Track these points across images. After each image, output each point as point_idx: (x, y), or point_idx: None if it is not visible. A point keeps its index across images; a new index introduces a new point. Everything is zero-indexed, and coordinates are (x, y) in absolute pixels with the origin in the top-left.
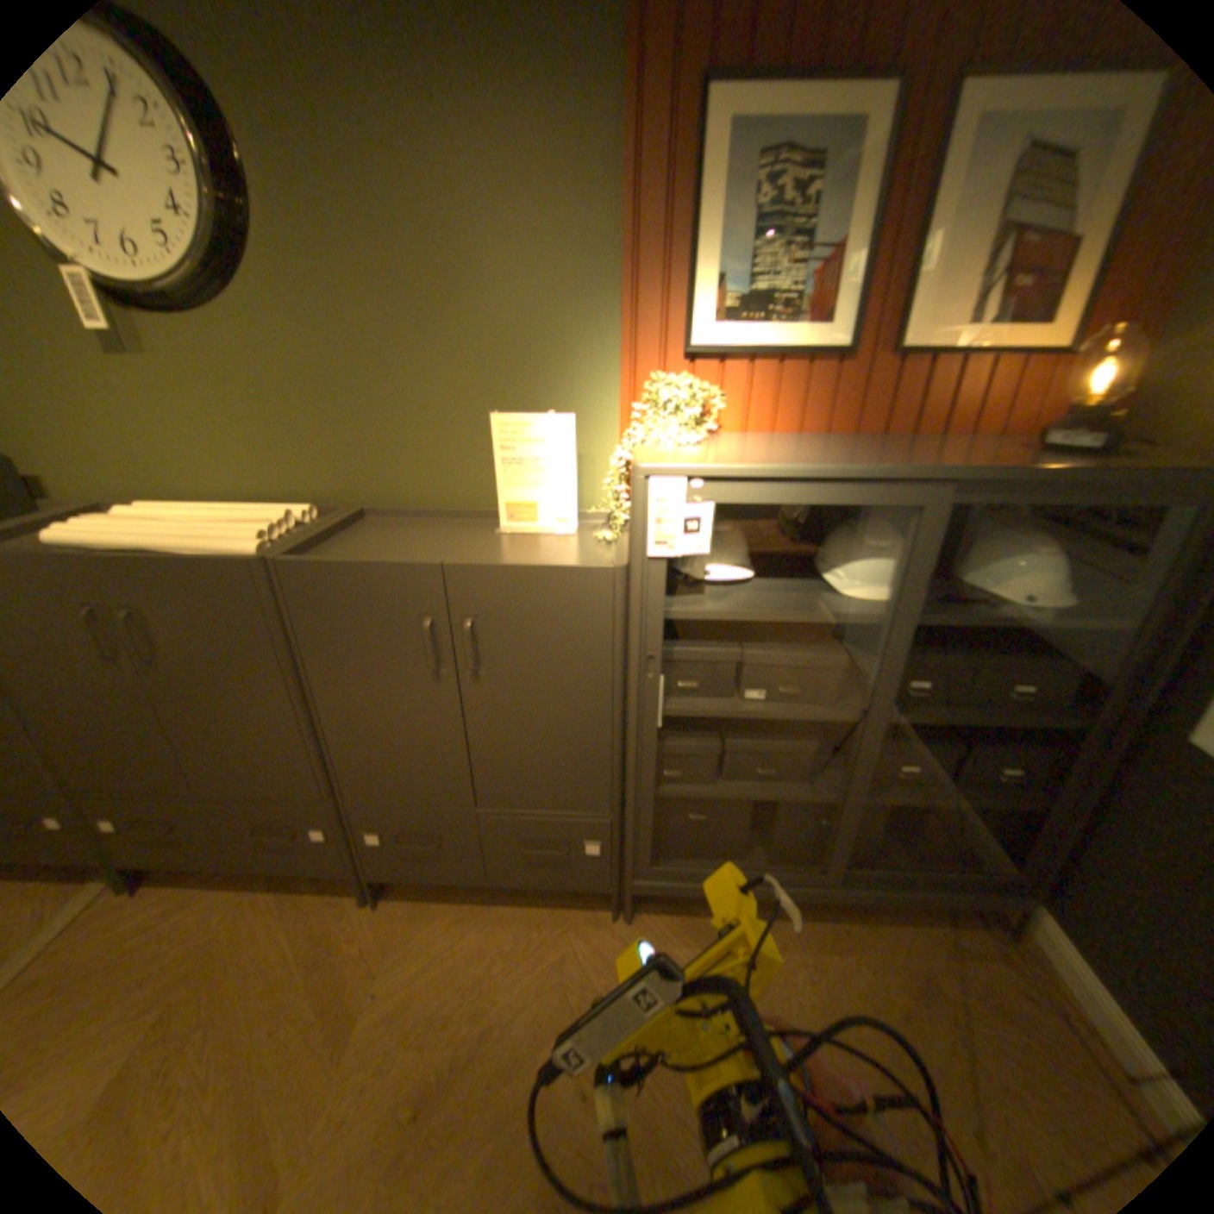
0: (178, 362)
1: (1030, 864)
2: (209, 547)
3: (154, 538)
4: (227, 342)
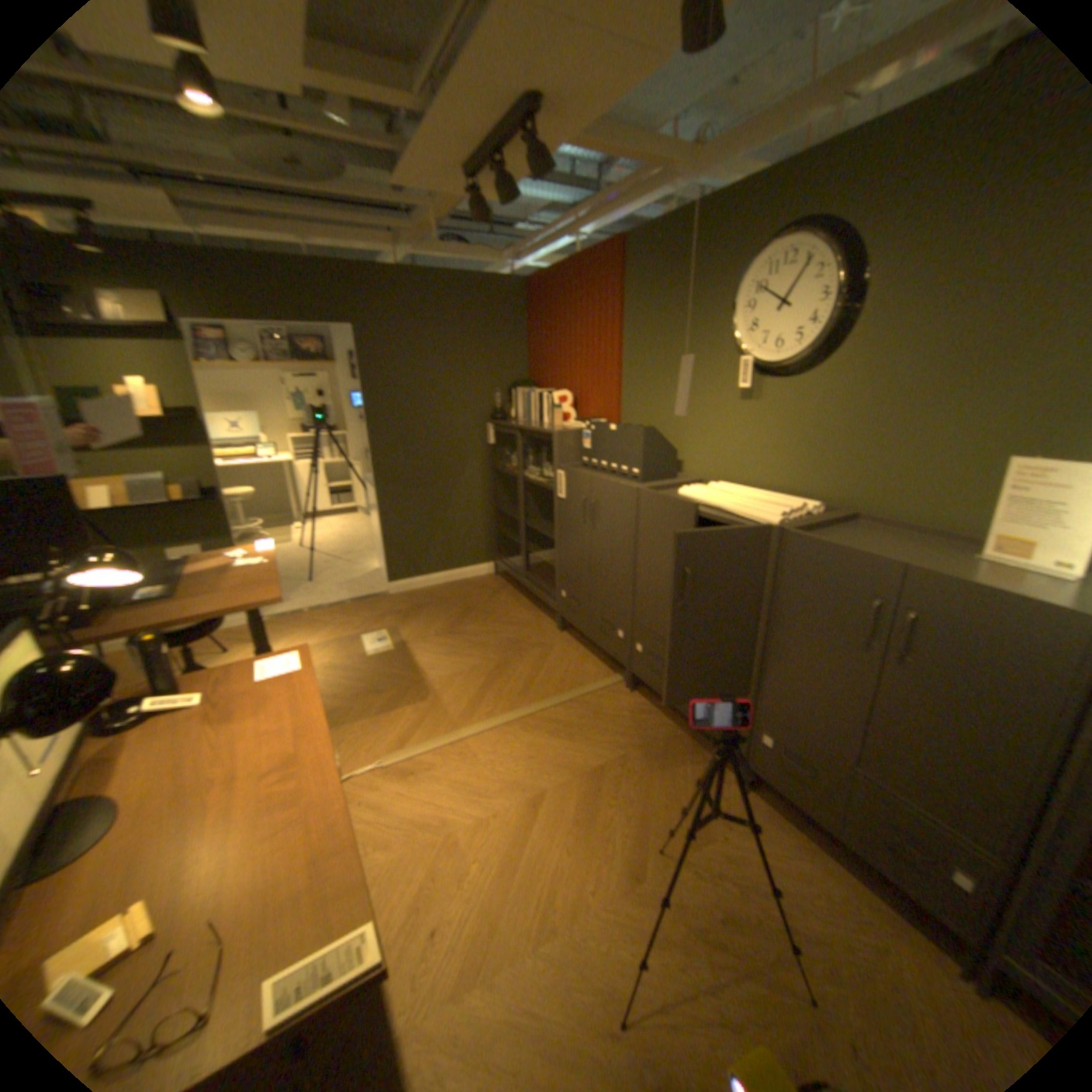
0: (776, 406)
1: None
2: (753, 515)
3: (727, 504)
4: (810, 394)
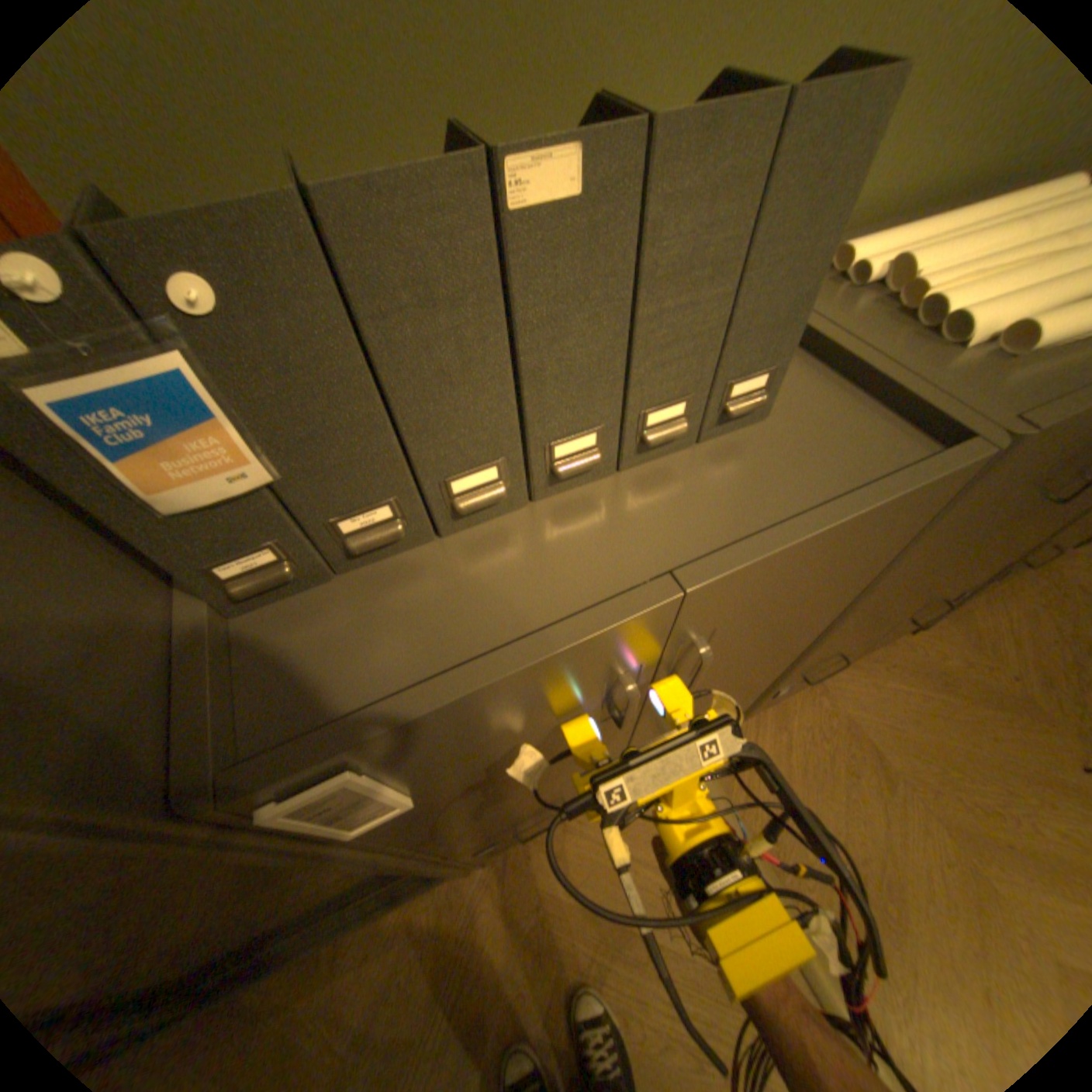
0: None
1: None
2: None
3: None
4: None
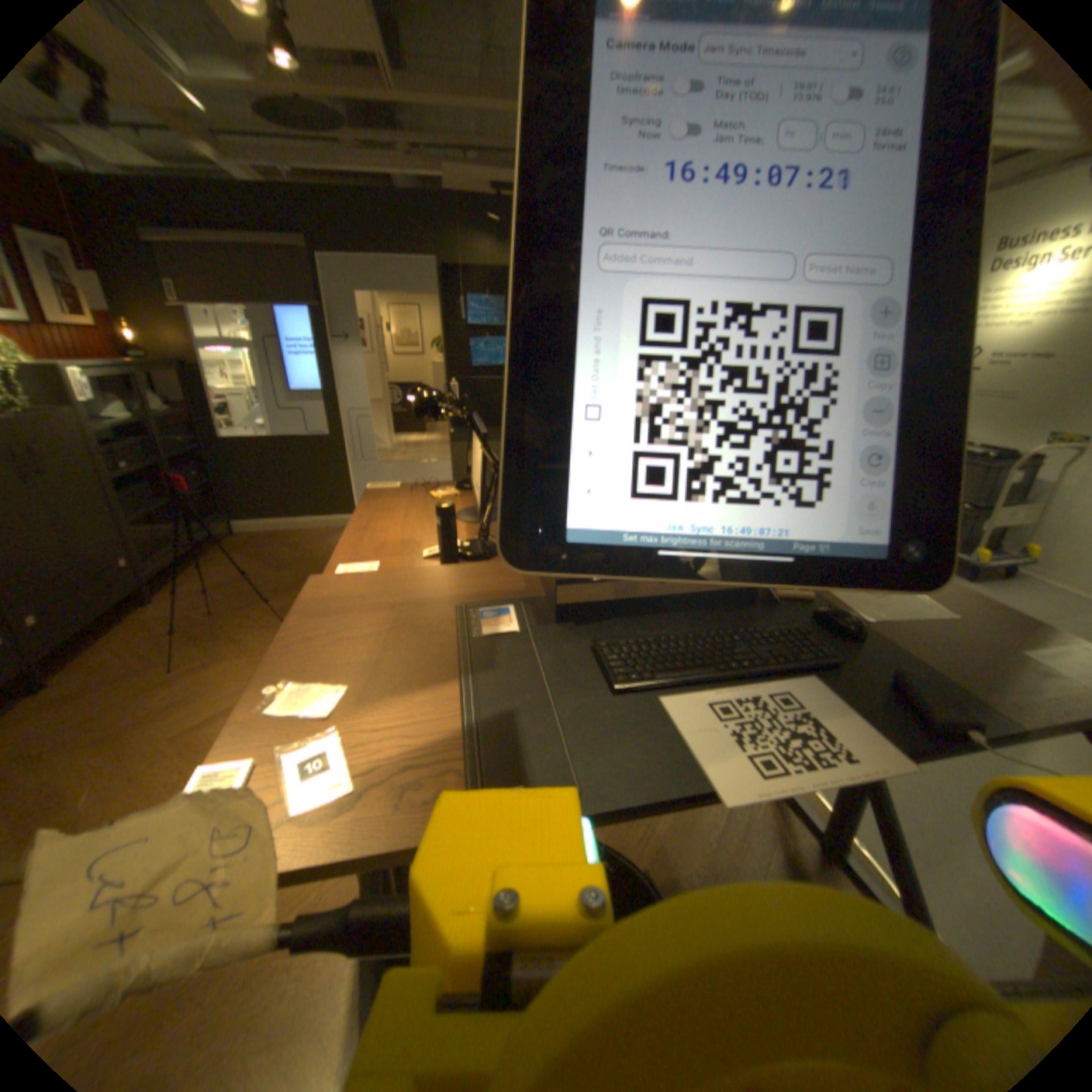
0: None
1: (217, 504)
2: None
3: None
4: None
